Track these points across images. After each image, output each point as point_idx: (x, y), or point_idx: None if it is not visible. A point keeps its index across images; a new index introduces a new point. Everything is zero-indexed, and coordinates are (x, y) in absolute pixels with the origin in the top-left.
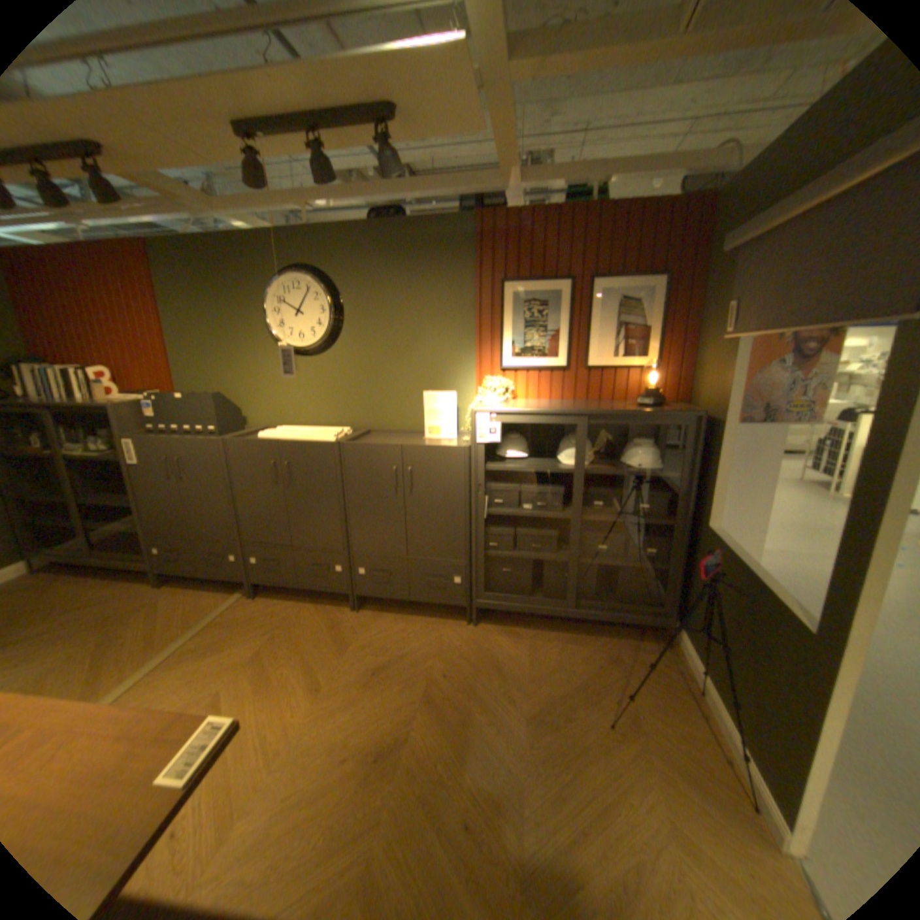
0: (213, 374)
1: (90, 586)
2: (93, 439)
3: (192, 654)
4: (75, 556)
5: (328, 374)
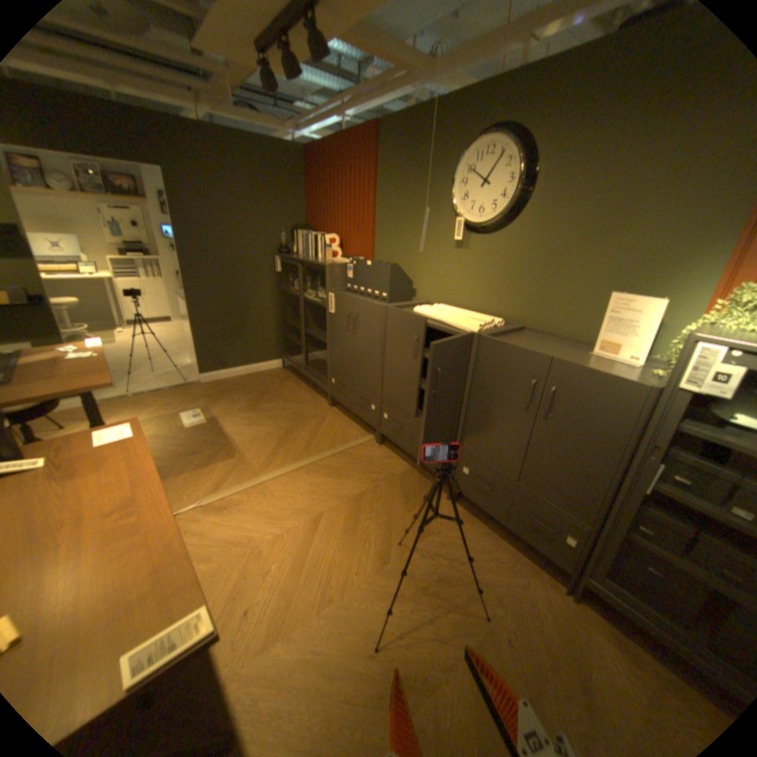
0: (402, 246)
1: (303, 389)
2: (322, 289)
3: (326, 469)
4: (301, 366)
5: (499, 255)
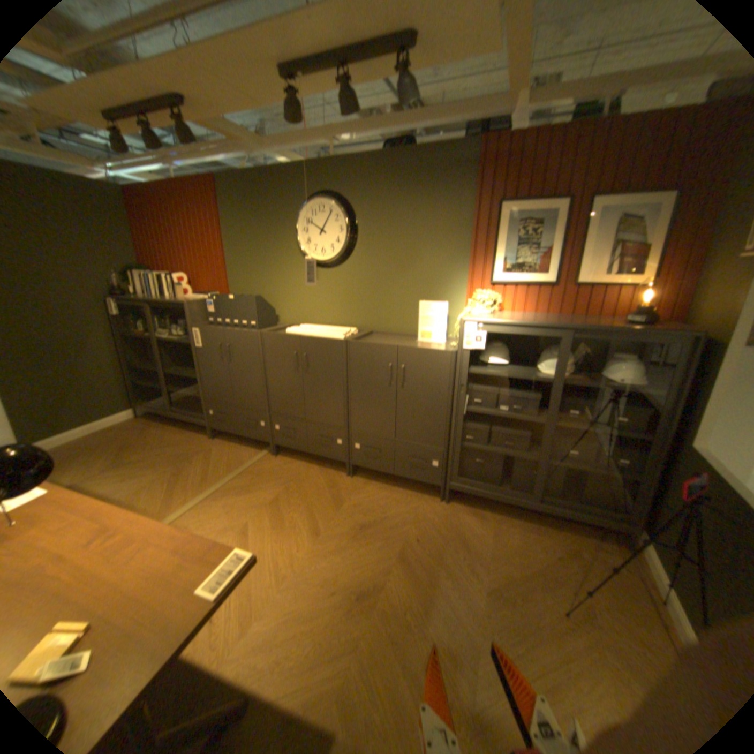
0: (257, 280)
1: (171, 431)
2: (175, 326)
3: (232, 490)
4: (162, 409)
5: (342, 282)
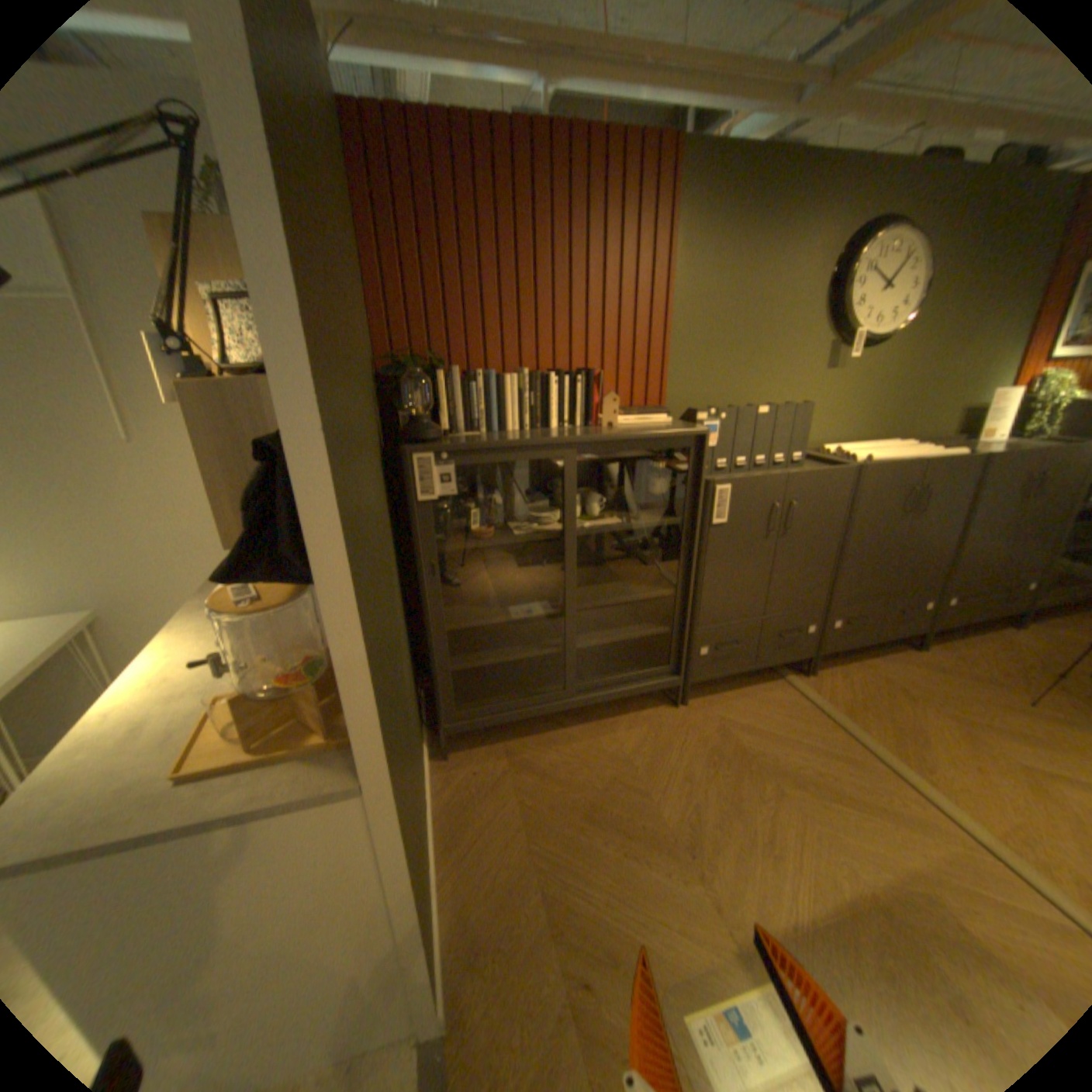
0: (732, 376)
1: (585, 738)
2: (578, 498)
3: (908, 748)
4: (552, 700)
5: (880, 371)
